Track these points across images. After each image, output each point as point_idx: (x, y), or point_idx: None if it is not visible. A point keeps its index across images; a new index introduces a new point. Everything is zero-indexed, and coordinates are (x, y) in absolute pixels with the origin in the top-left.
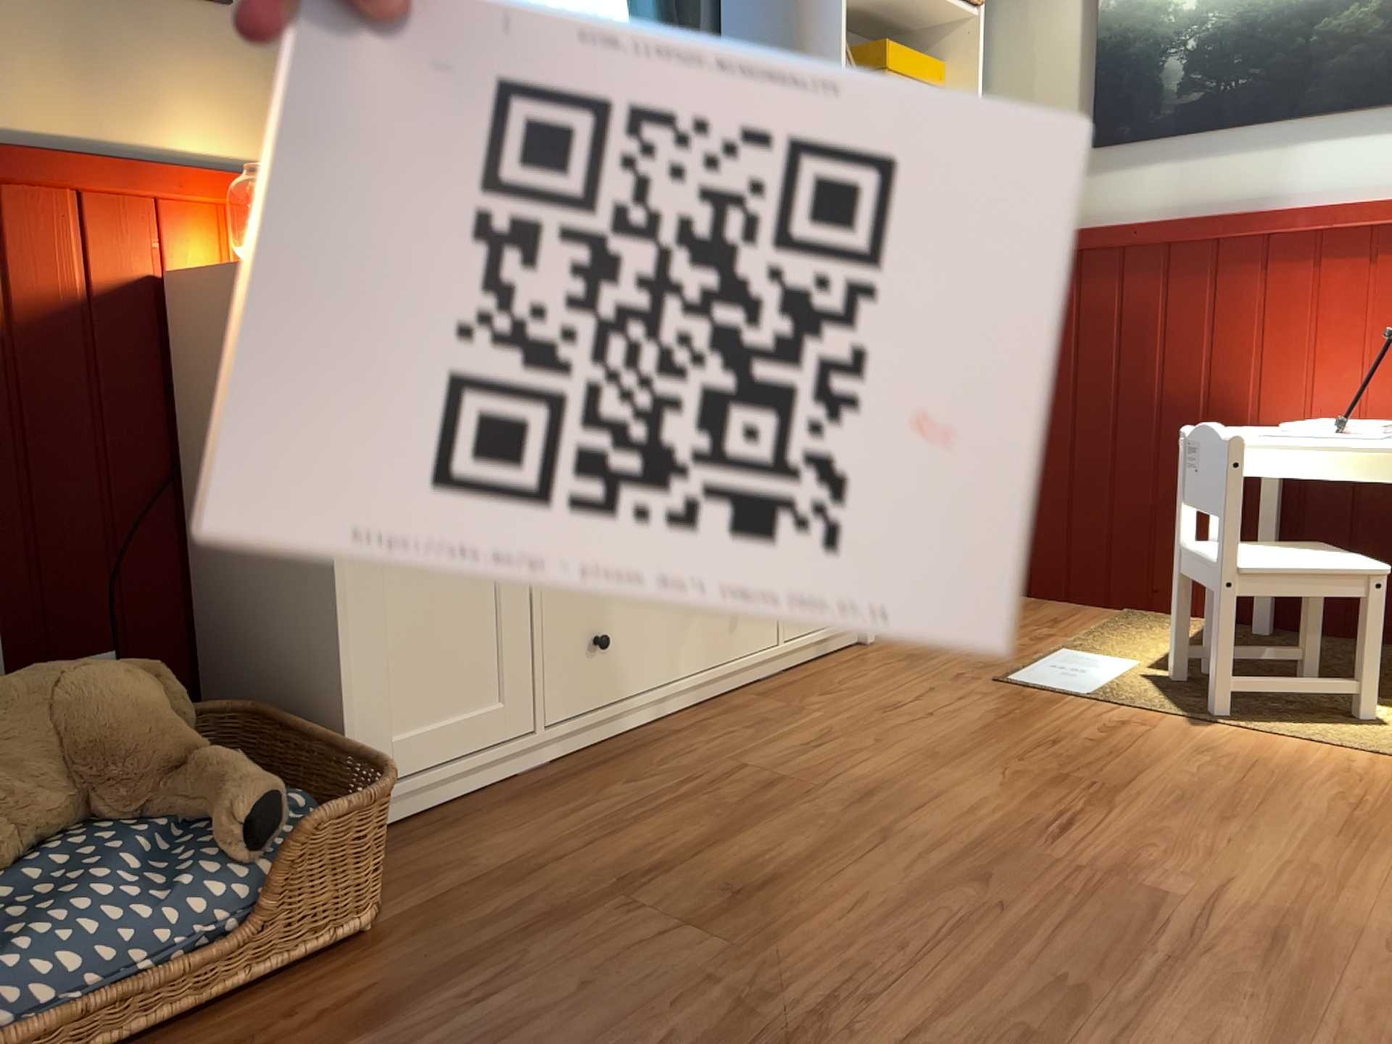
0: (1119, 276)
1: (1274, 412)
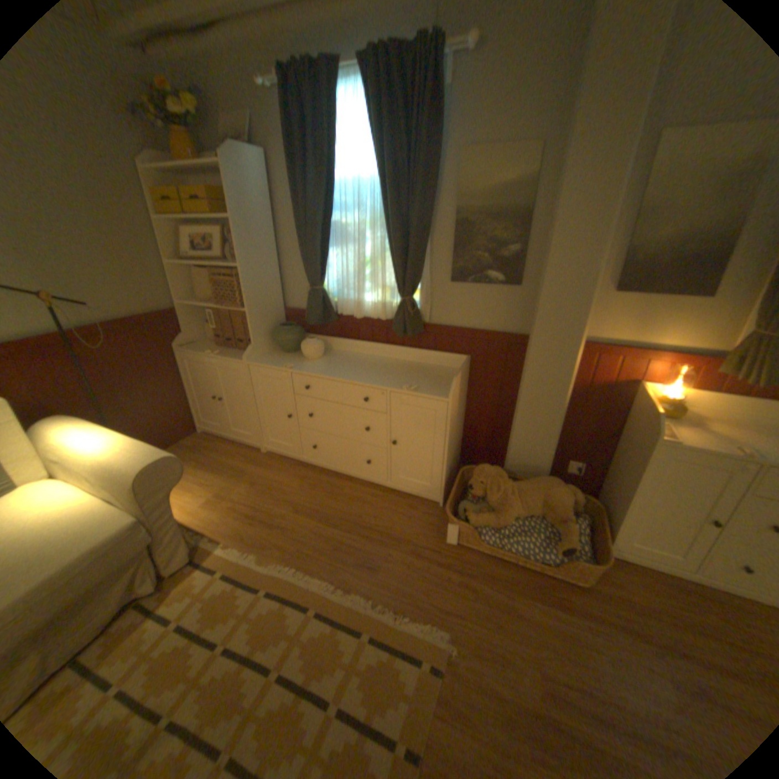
0: None
1: None
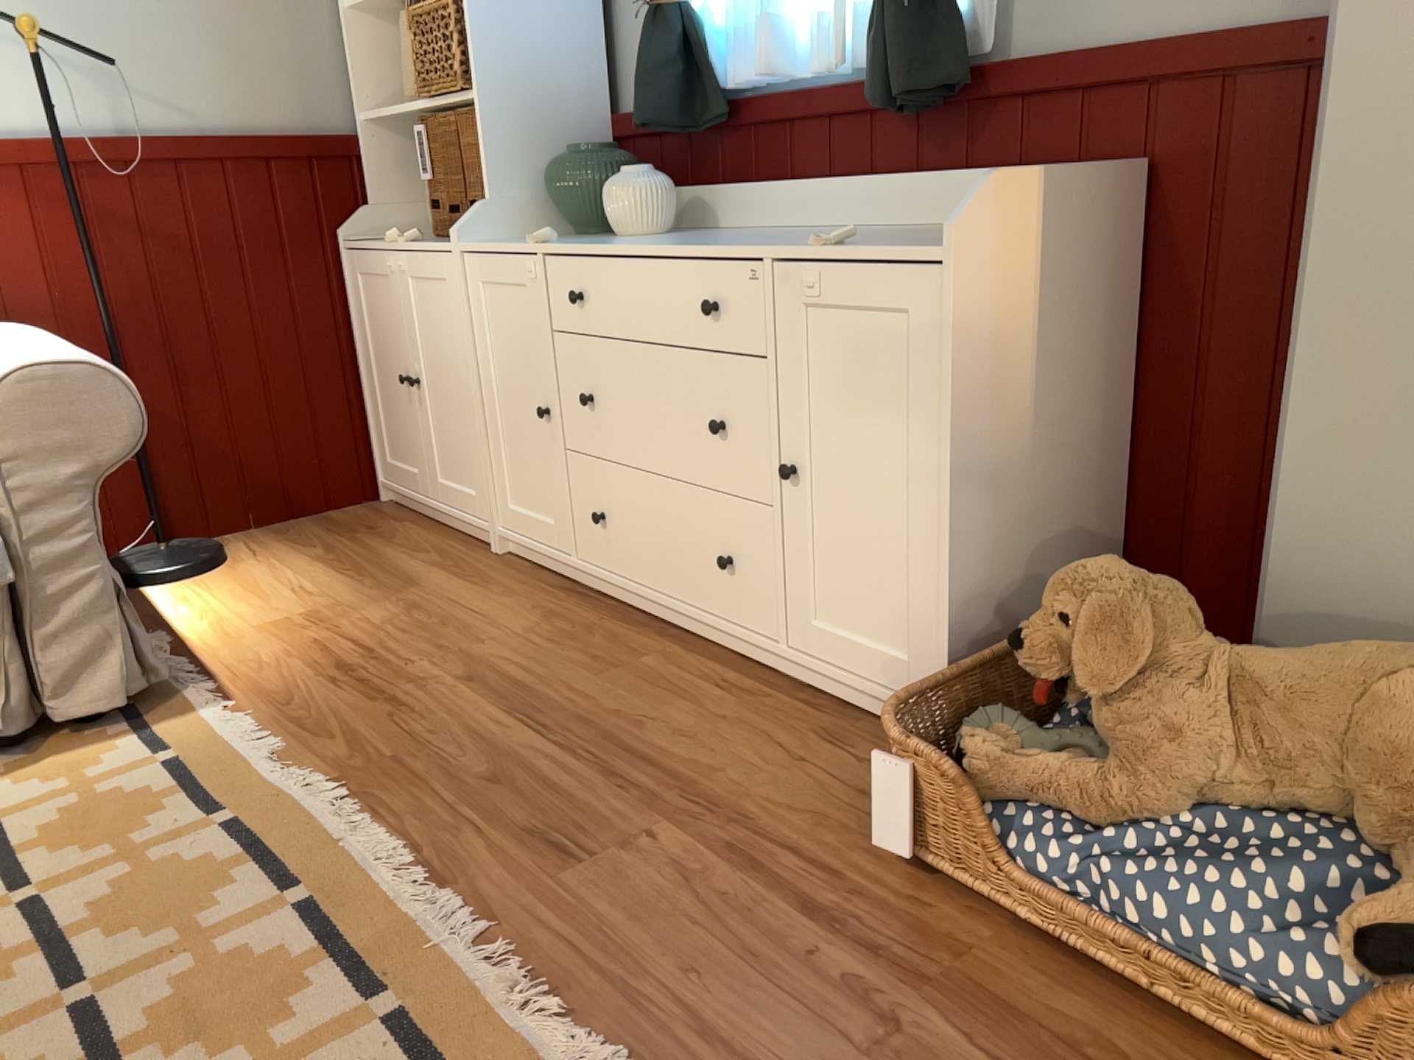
0: None
1: None
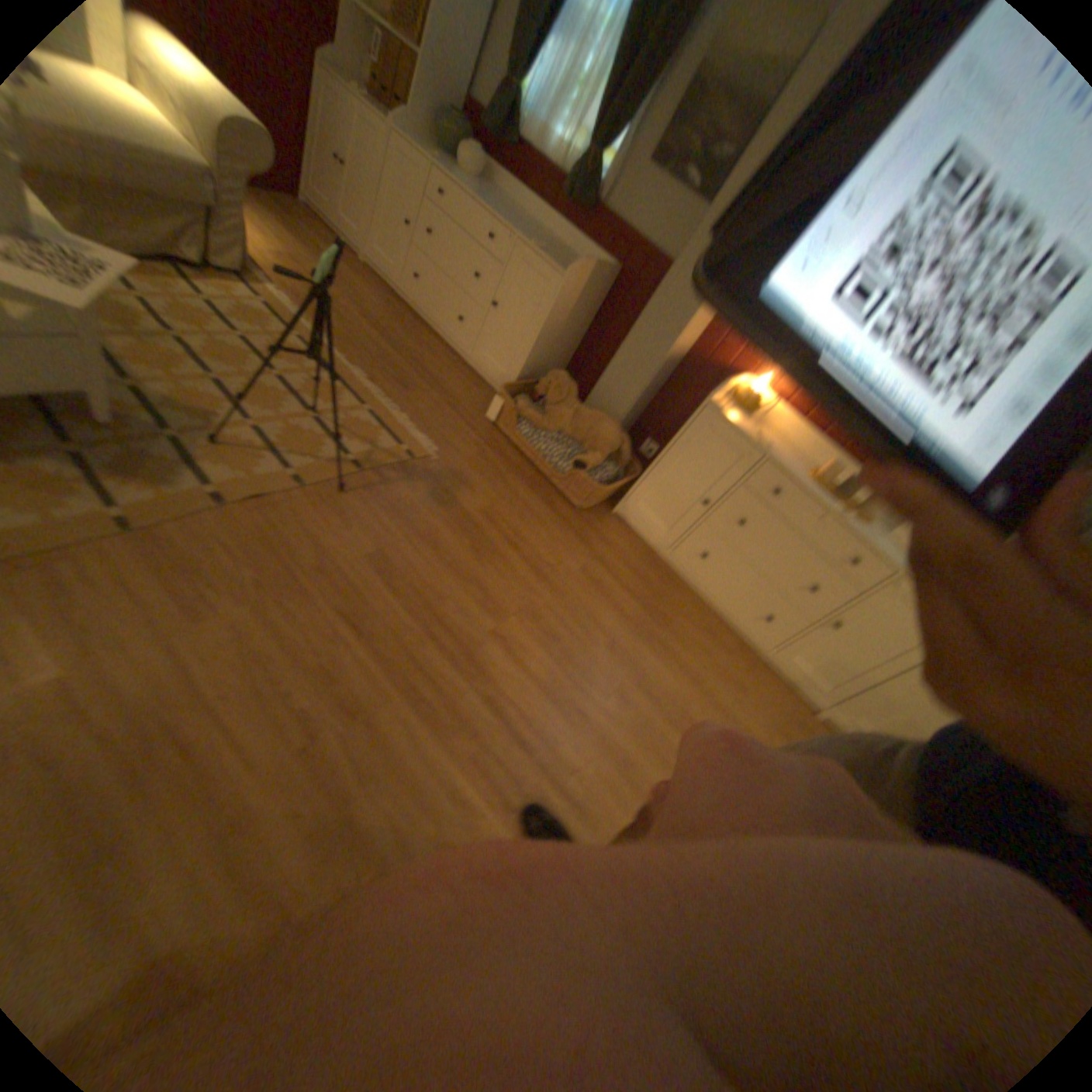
0: None
1: None
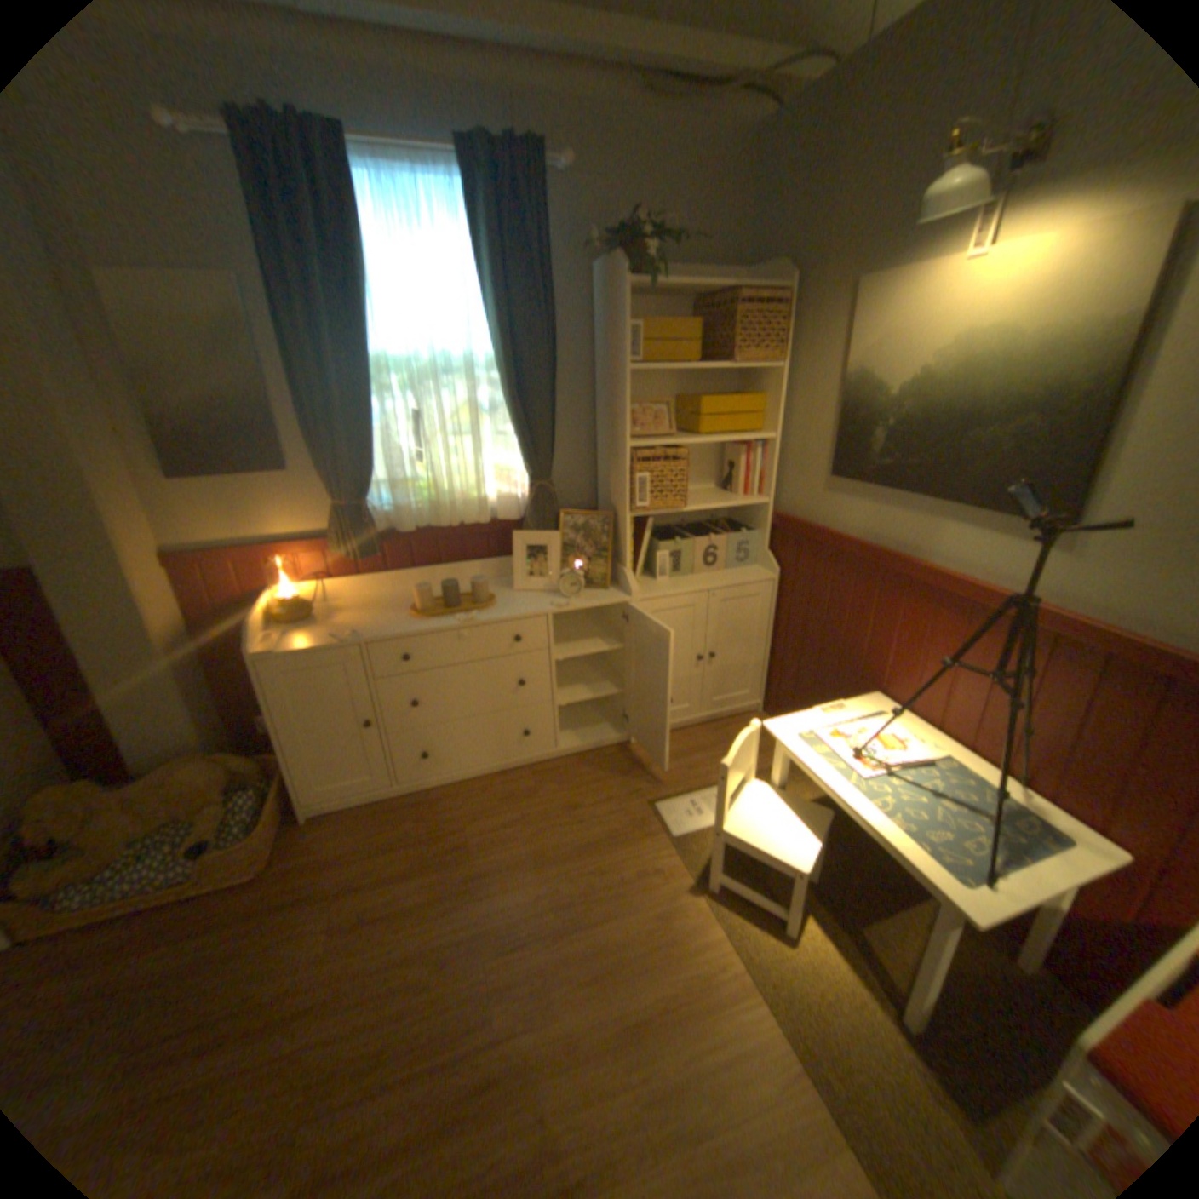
0: (835, 565)
1: (898, 692)
